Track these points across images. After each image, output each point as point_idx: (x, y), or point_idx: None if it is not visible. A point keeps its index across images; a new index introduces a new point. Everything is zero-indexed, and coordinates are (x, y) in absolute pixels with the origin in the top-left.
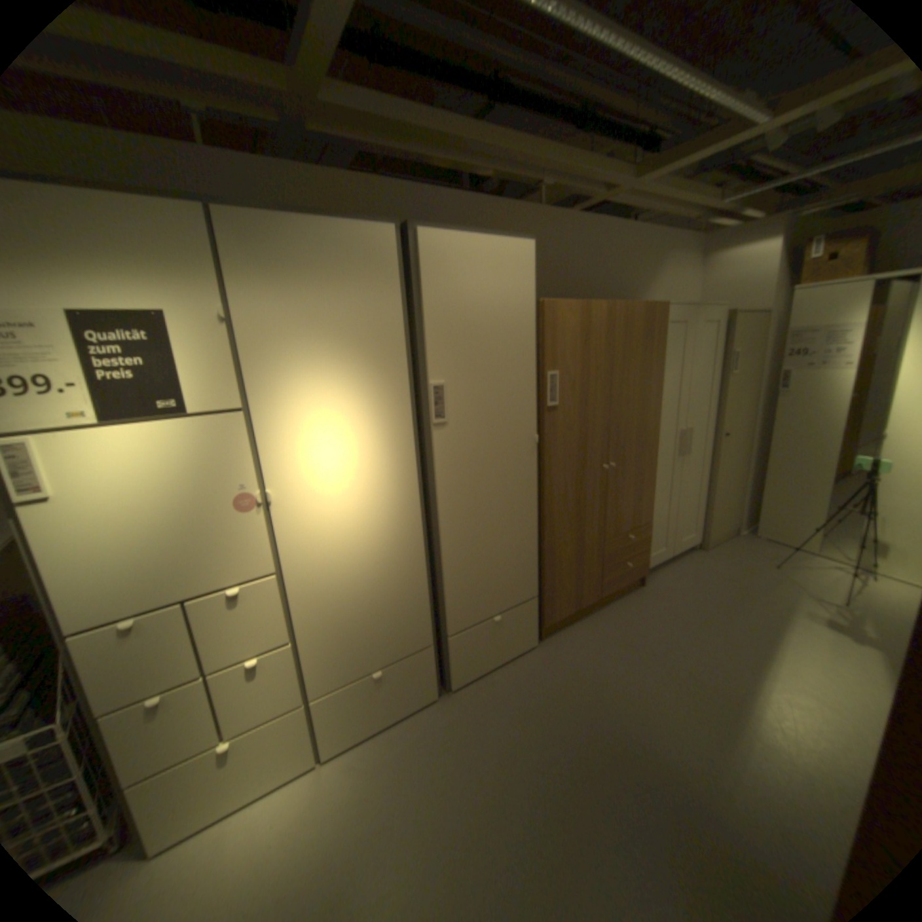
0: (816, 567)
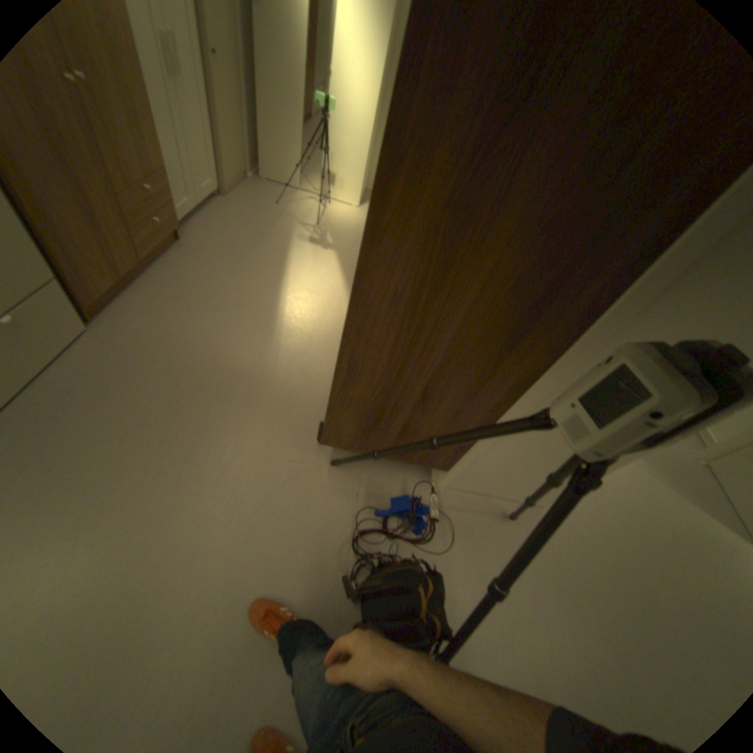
0: (298, 200)
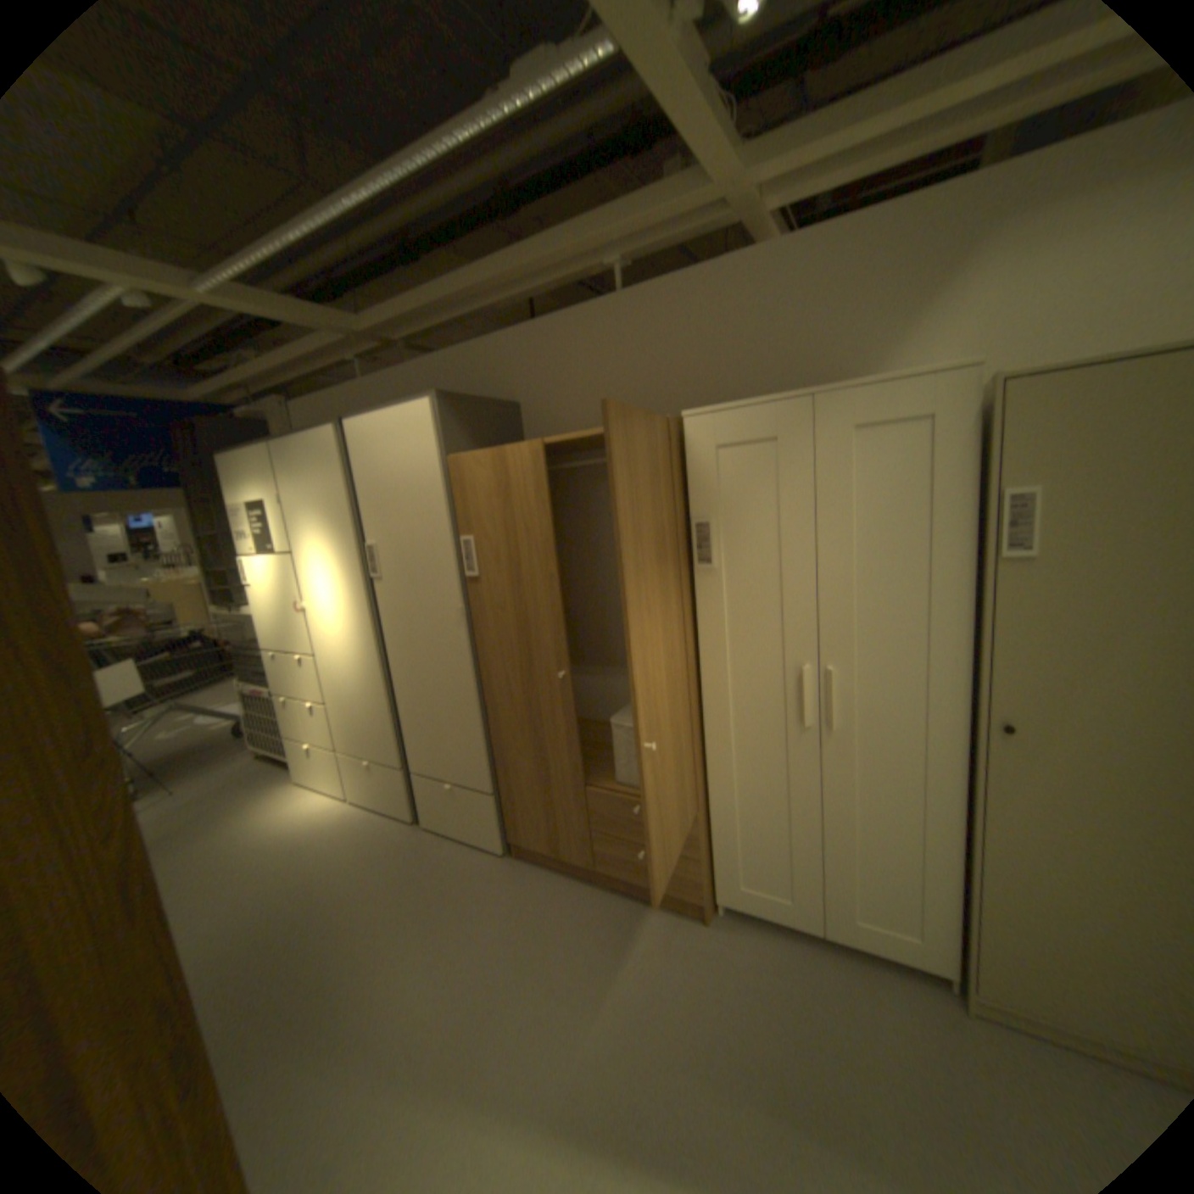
0: None
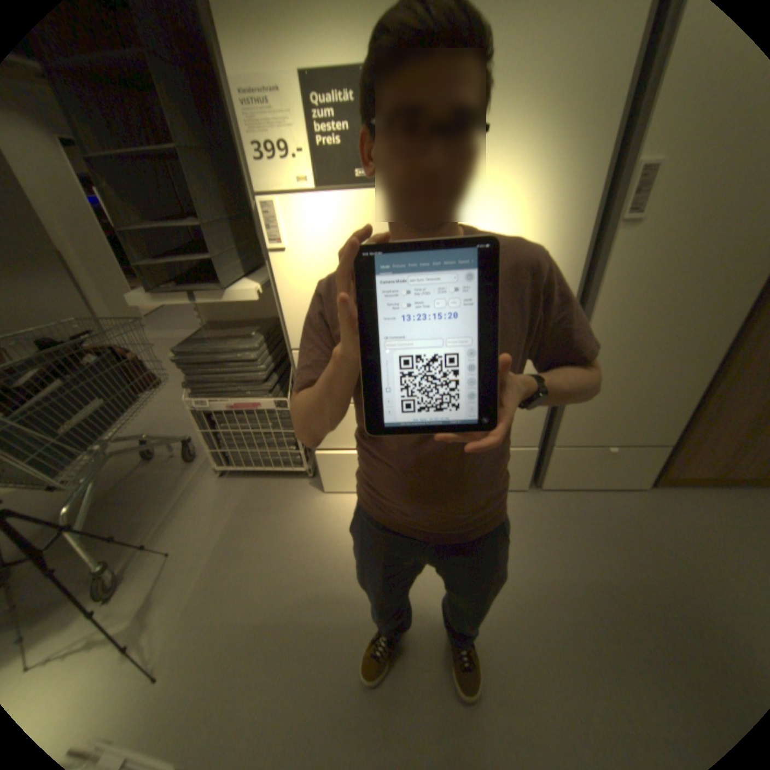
0: None
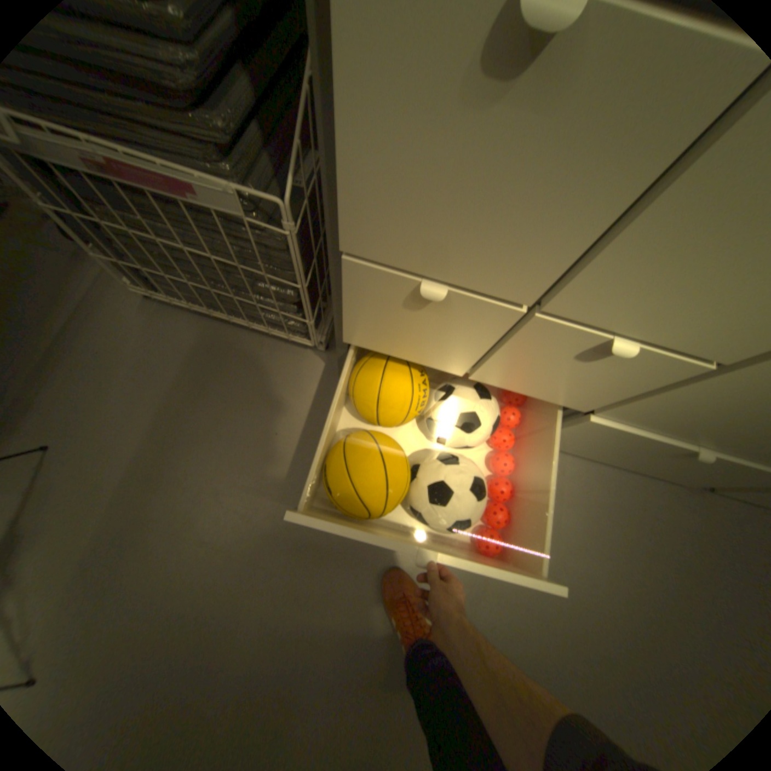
0: None
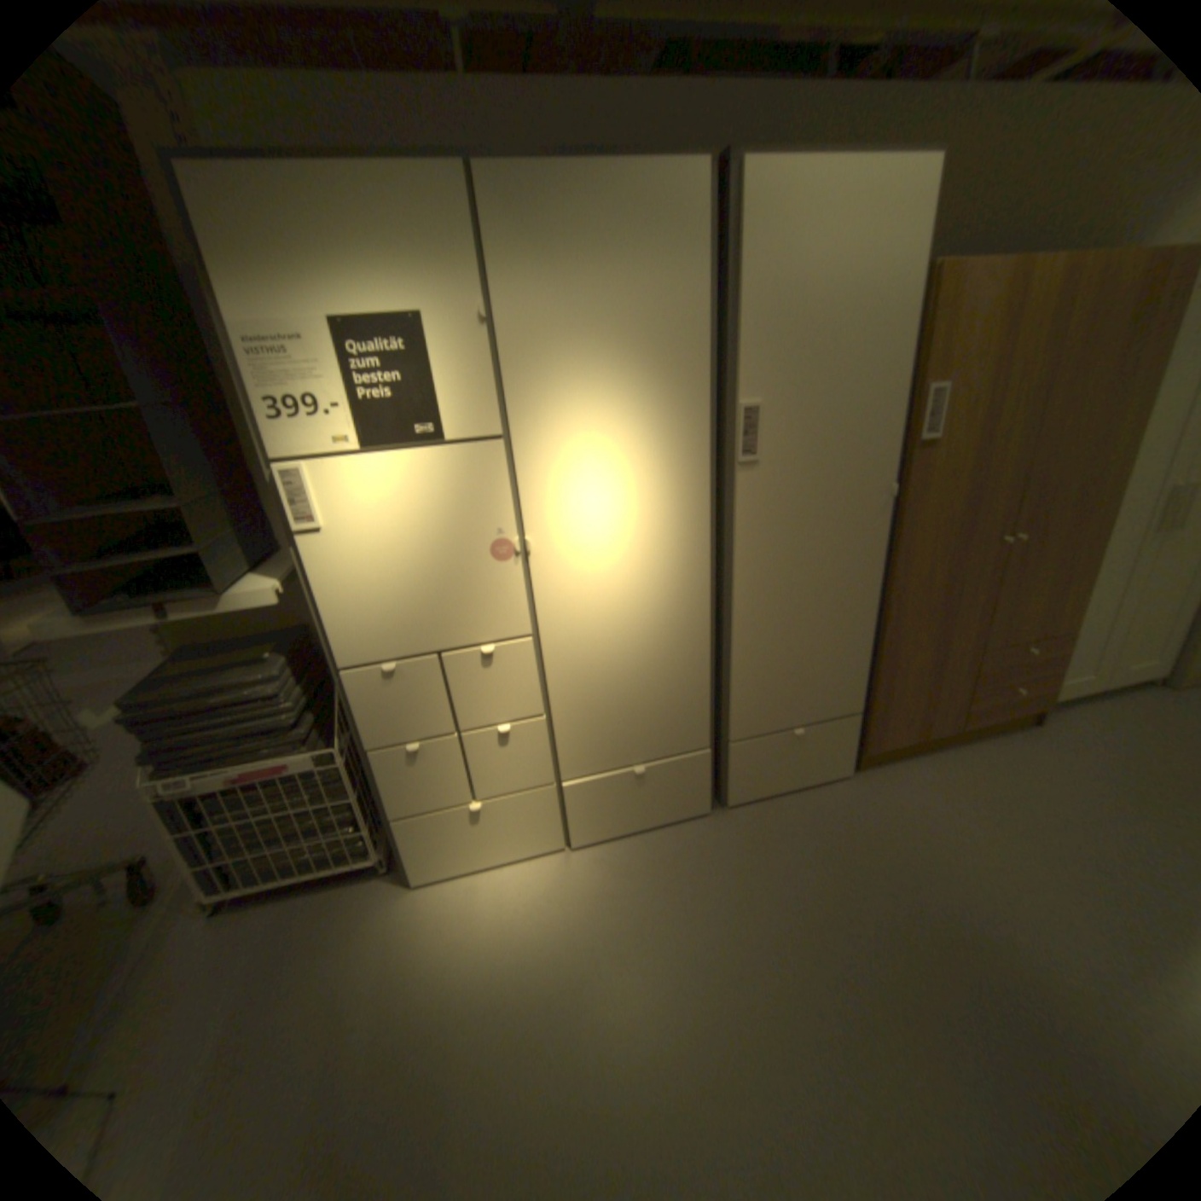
0: None
